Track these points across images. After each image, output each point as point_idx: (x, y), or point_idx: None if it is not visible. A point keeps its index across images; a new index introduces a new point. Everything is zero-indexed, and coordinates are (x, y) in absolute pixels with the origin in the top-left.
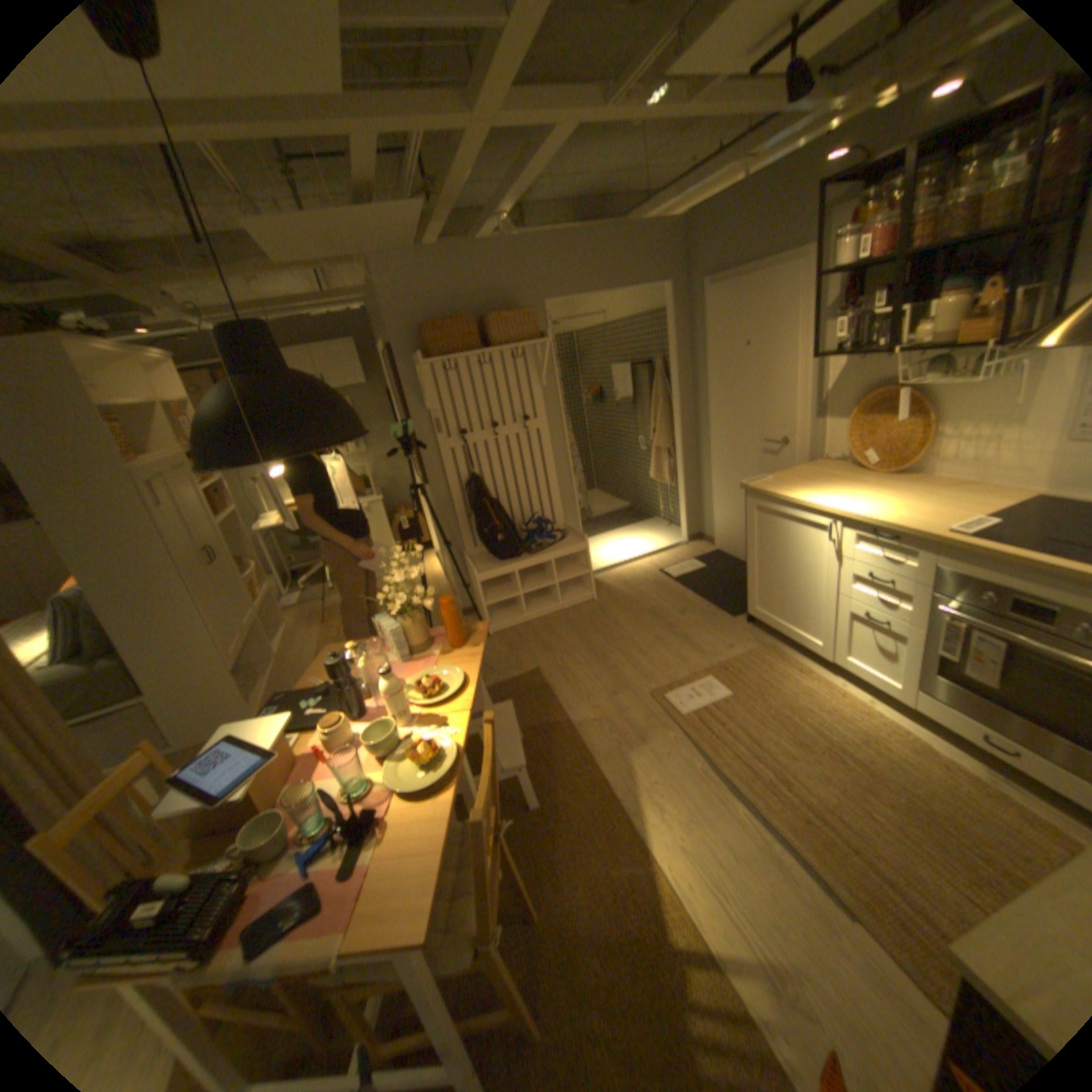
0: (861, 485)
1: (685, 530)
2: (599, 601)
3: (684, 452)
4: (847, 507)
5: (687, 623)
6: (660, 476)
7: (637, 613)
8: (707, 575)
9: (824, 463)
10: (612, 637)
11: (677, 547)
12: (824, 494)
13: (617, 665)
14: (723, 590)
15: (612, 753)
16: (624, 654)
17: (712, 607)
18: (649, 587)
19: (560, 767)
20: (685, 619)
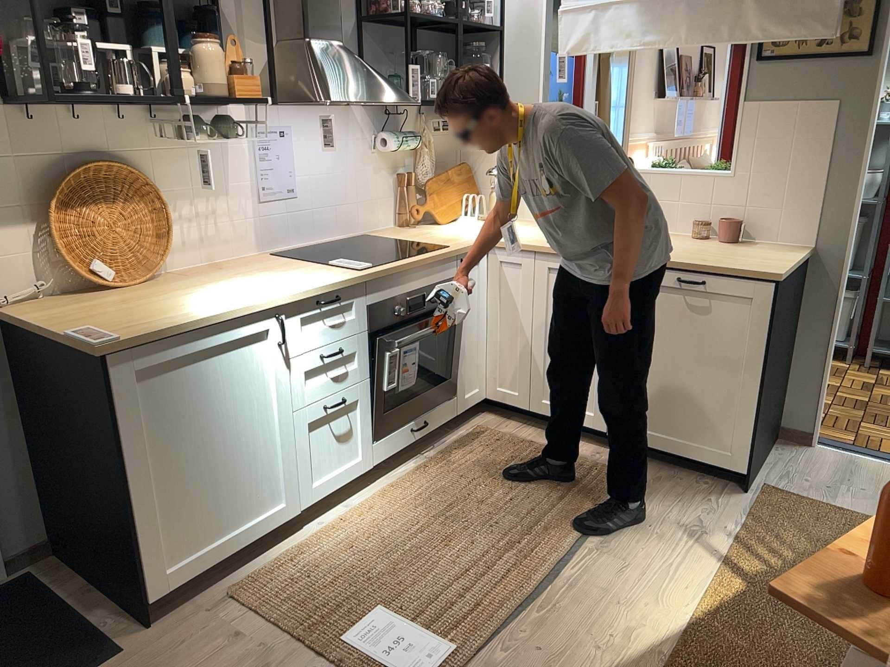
0: (185, 291)
1: None
2: None
3: None
4: (276, 293)
5: None
6: None
7: None
8: None
9: (31, 307)
10: None
11: None
12: (215, 302)
13: None
14: None
15: None
16: None
17: None
18: None
19: None
20: None
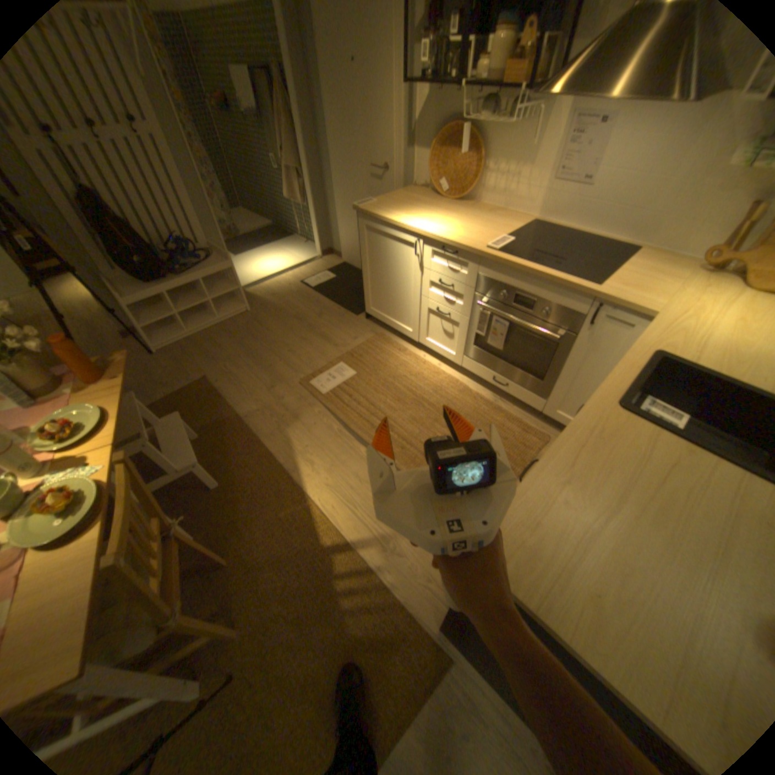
0: (437, 210)
1: (319, 246)
2: (253, 312)
3: (311, 173)
4: (428, 228)
5: (324, 323)
6: (294, 197)
7: (285, 320)
8: (337, 283)
9: (414, 189)
10: (267, 342)
11: (314, 261)
12: (413, 217)
13: (273, 364)
14: (349, 295)
15: (274, 432)
16: (277, 354)
17: (341, 309)
18: (294, 296)
19: (233, 451)
20: (323, 320)
